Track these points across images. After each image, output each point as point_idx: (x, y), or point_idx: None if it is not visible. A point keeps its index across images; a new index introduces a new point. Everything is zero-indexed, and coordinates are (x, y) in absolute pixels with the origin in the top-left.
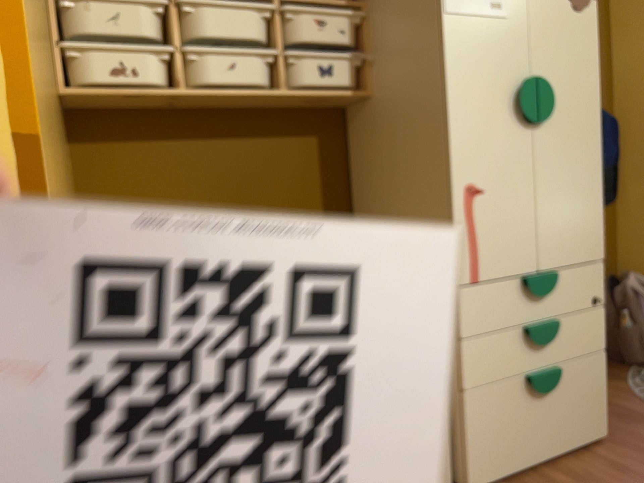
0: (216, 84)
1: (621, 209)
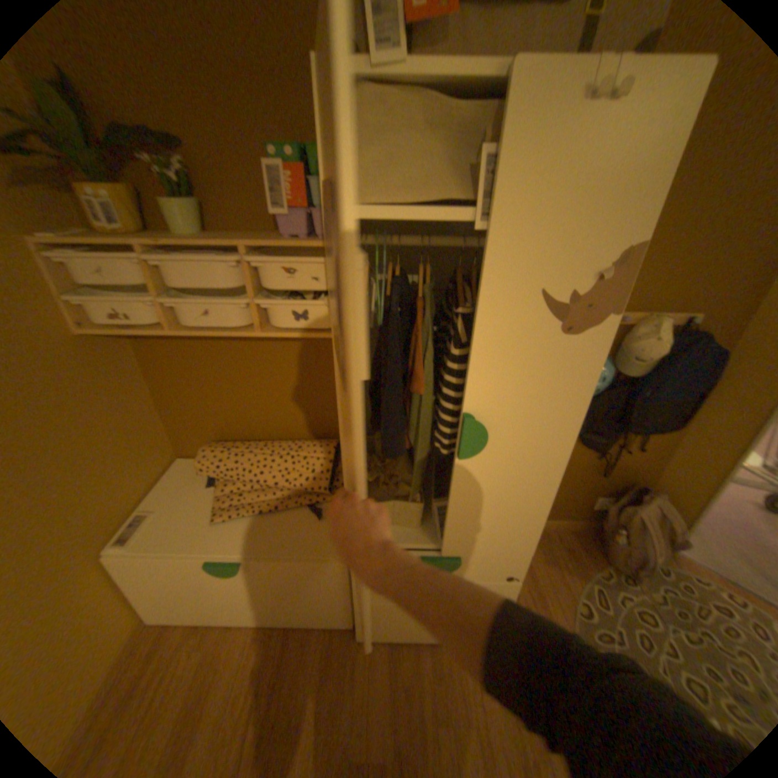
0: (196, 327)
1: (690, 435)
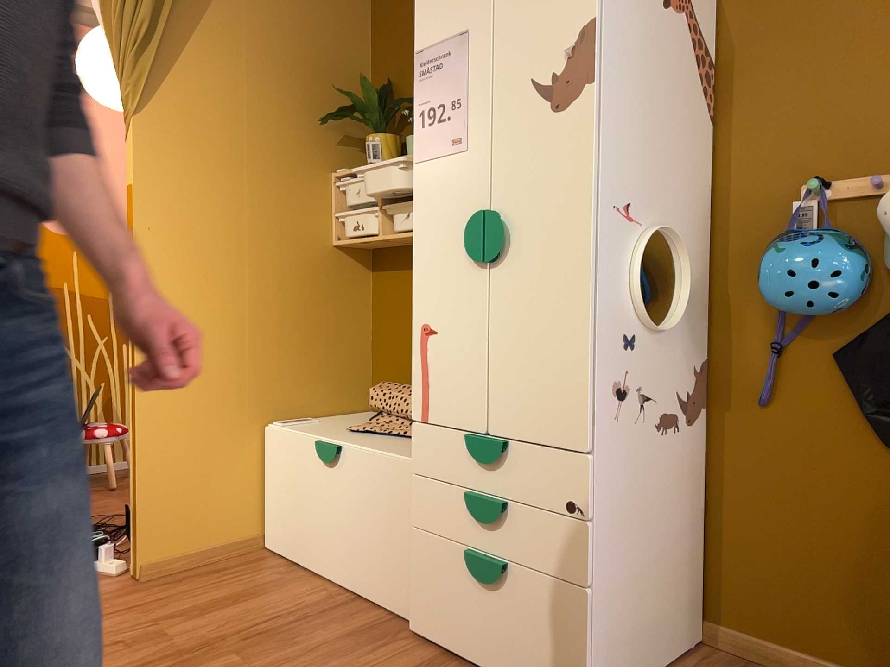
0: (396, 229)
1: None
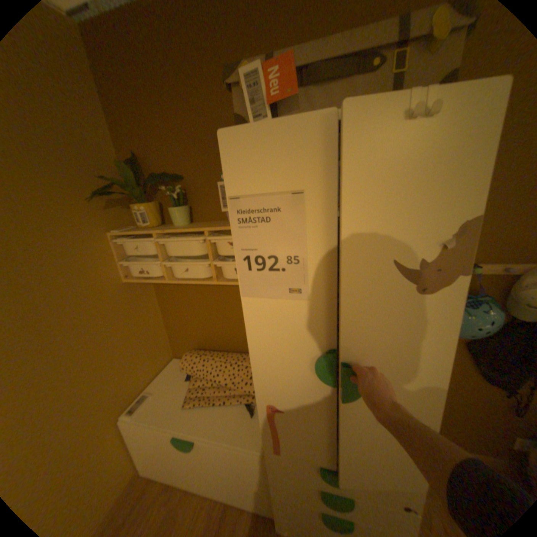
0: (181, 278)
1: None
